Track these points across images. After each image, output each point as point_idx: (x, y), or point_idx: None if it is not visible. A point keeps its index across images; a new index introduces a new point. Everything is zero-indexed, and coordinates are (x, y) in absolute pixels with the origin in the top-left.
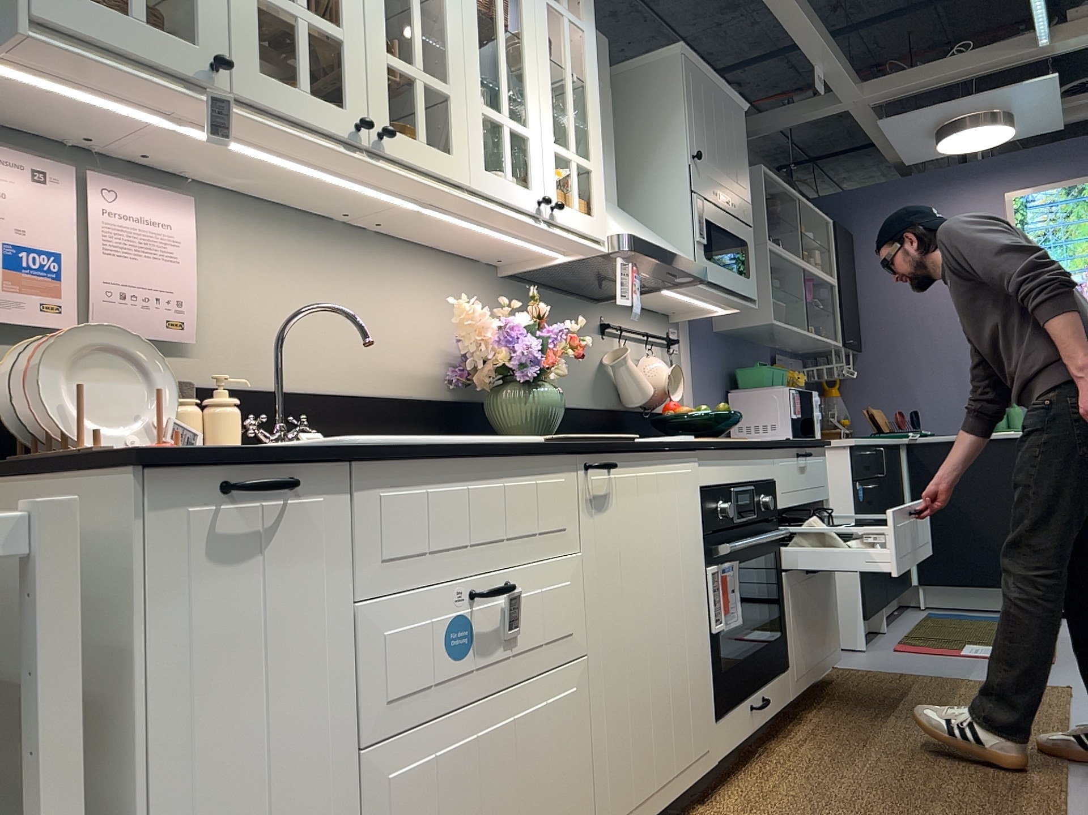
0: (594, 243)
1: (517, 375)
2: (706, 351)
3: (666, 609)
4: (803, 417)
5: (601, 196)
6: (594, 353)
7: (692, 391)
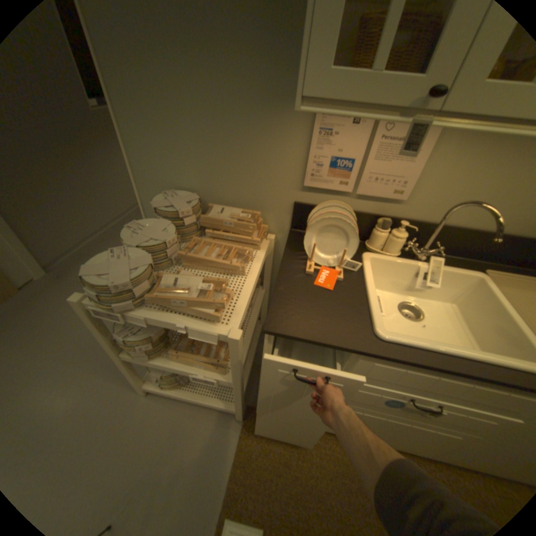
0: None
1: None
2: None
3: None
4: None
5: None
6: None
7: None
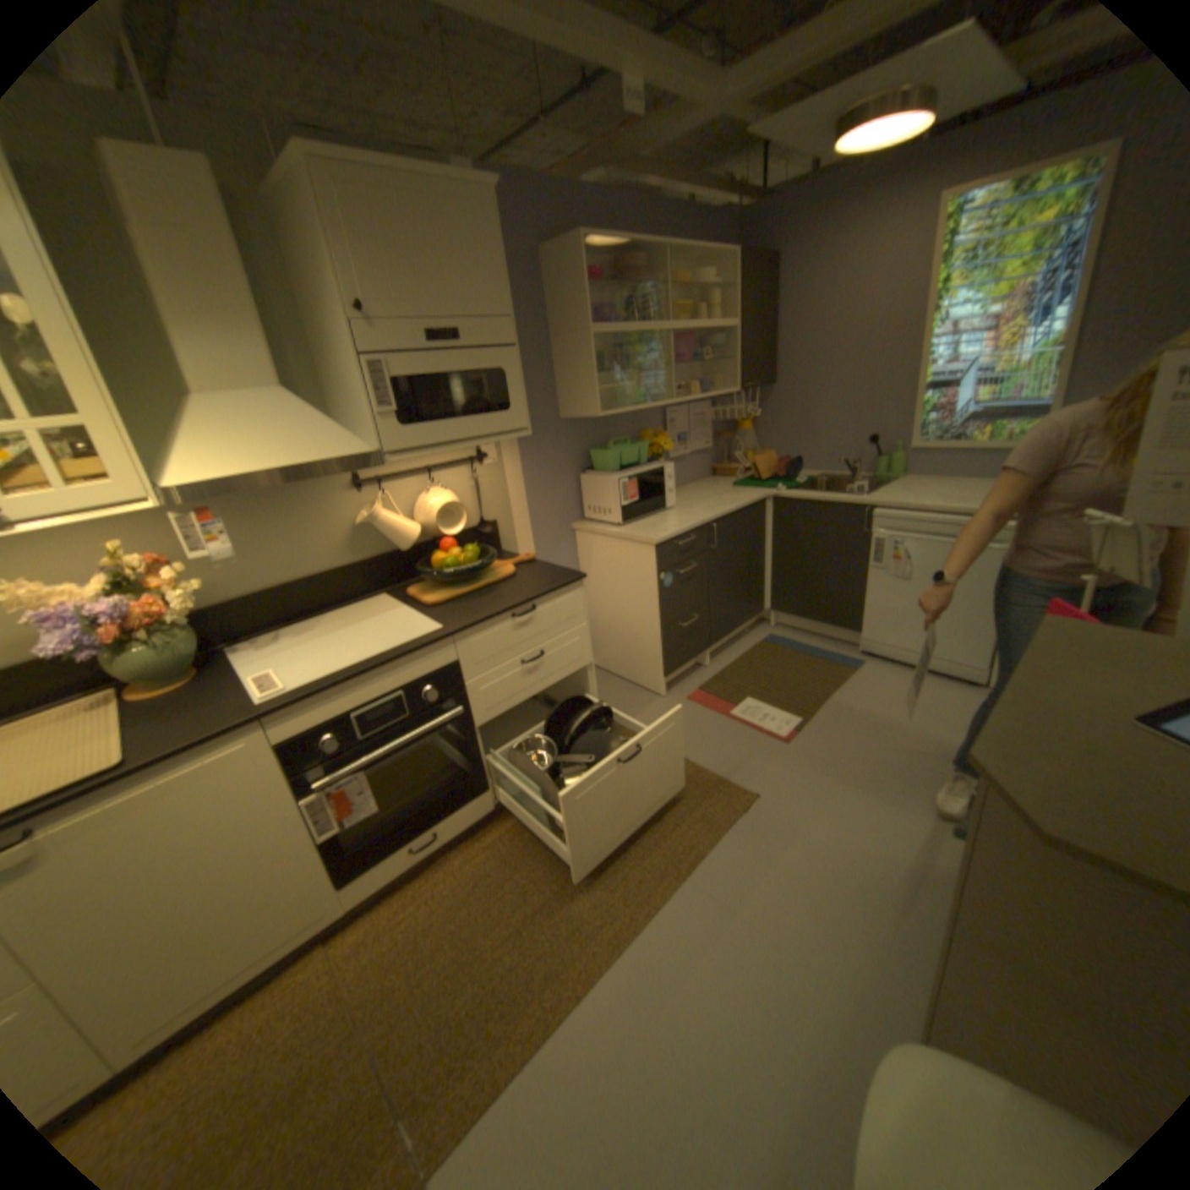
0: (125, 507)
1: (88, 650)
2: (542, 444)
3: (208, 873)
4: (638, 500)
5: (117, 448)
6: (341, 513)
7: (520, 491)
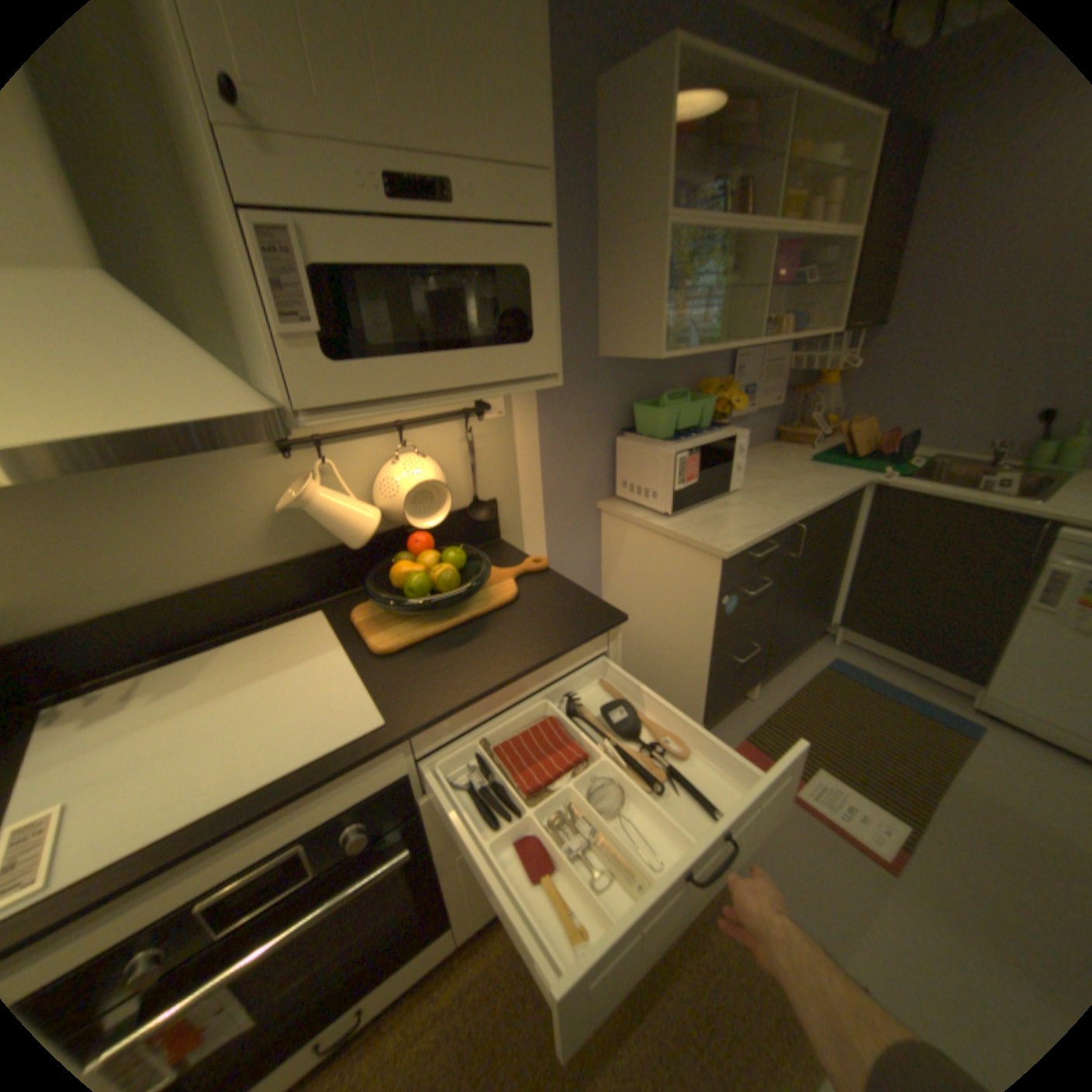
0: None
1: None
2: (569, 393)
3: None
4: (697, 481)
5: None
6: (255, 491)
7: (532, 458)
